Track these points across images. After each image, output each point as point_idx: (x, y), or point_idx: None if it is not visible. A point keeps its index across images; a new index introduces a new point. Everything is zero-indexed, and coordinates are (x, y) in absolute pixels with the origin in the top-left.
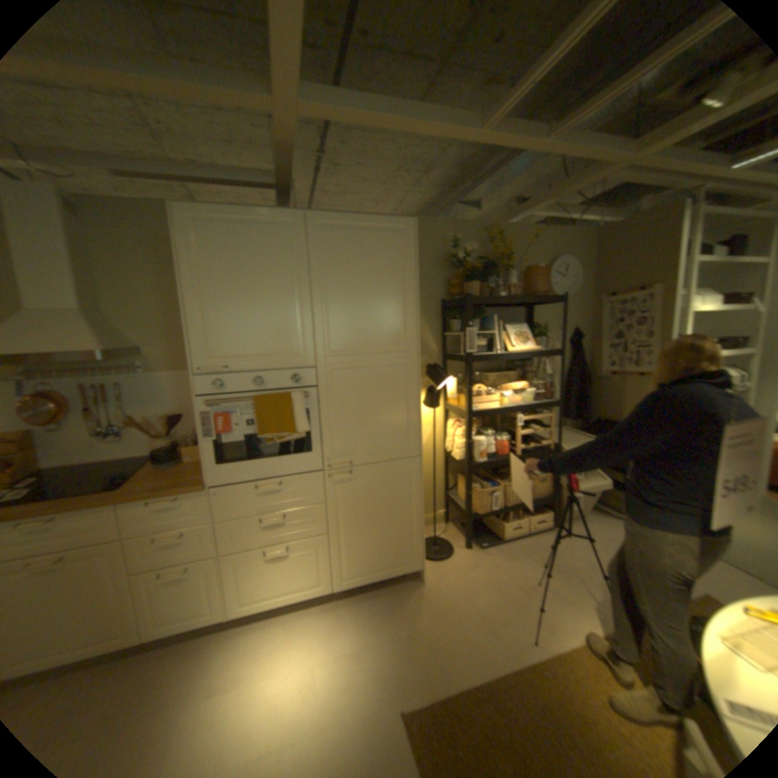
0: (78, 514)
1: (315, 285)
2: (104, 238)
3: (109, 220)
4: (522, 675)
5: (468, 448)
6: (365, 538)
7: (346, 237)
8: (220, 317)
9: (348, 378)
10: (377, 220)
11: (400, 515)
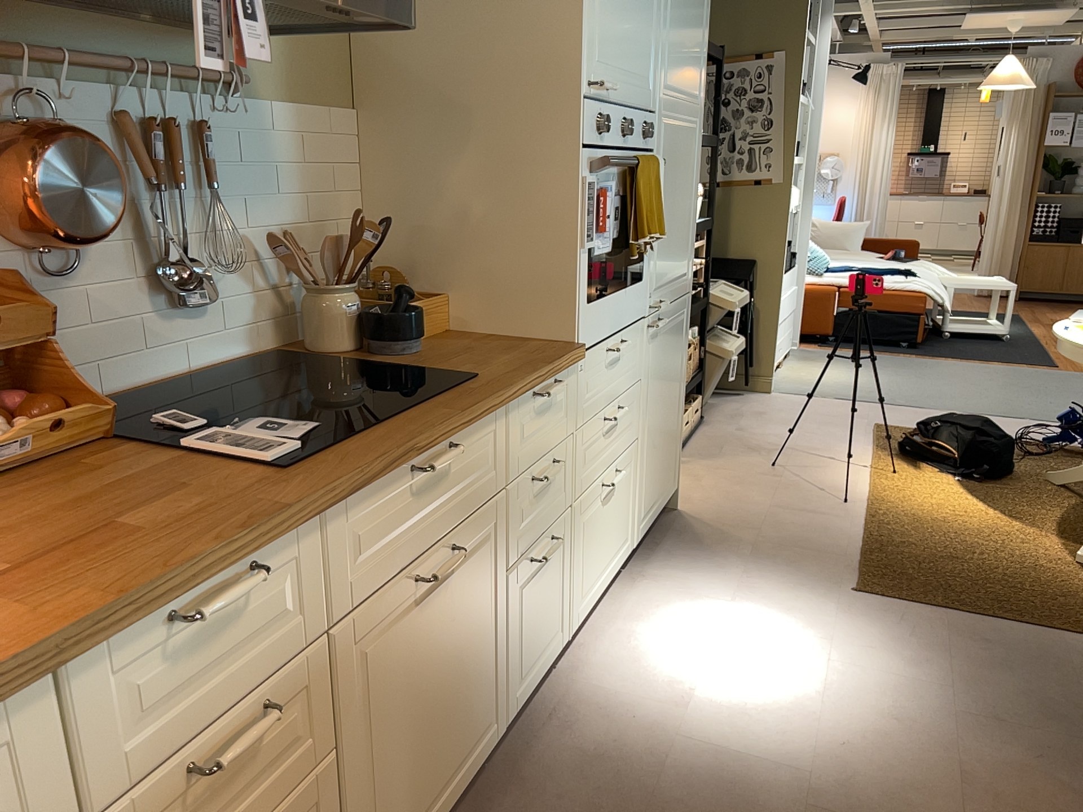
0: (471, 431)
1: None
2: None
3: None
4: (868, 520)
5: None
6: (657, 438)
7: None
8: None
9: (671, 141)
10: None
11: (676, 394)
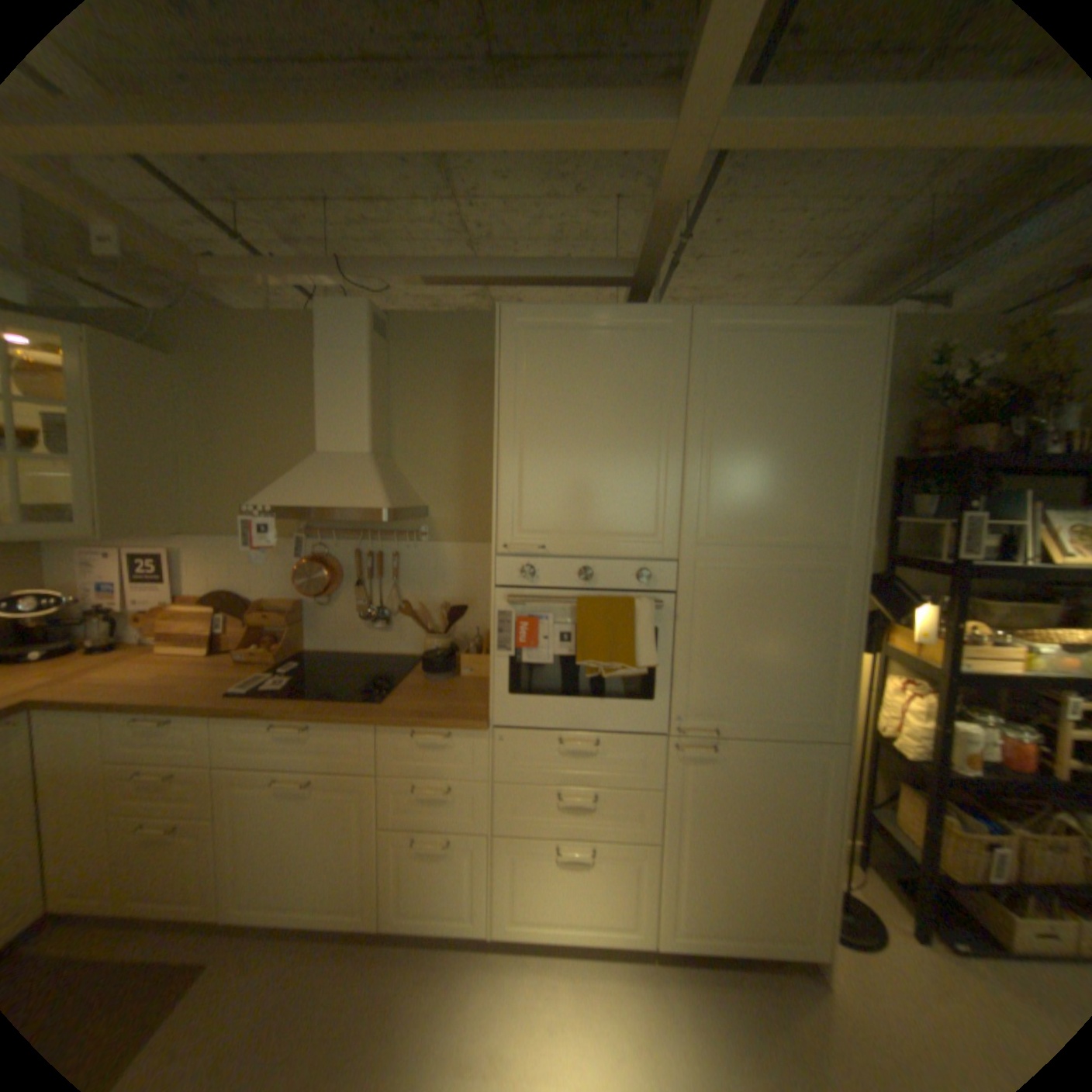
0: (331, 727)
1: (692, 425)
2: (406, 364)
3: (414, 341)
4: None
5: (939, 741)
6: (725, 870)
7: (756, 343)
8: (542, 470)
9: (730, 583)
10: (816, 313)
11: (797, 847)
